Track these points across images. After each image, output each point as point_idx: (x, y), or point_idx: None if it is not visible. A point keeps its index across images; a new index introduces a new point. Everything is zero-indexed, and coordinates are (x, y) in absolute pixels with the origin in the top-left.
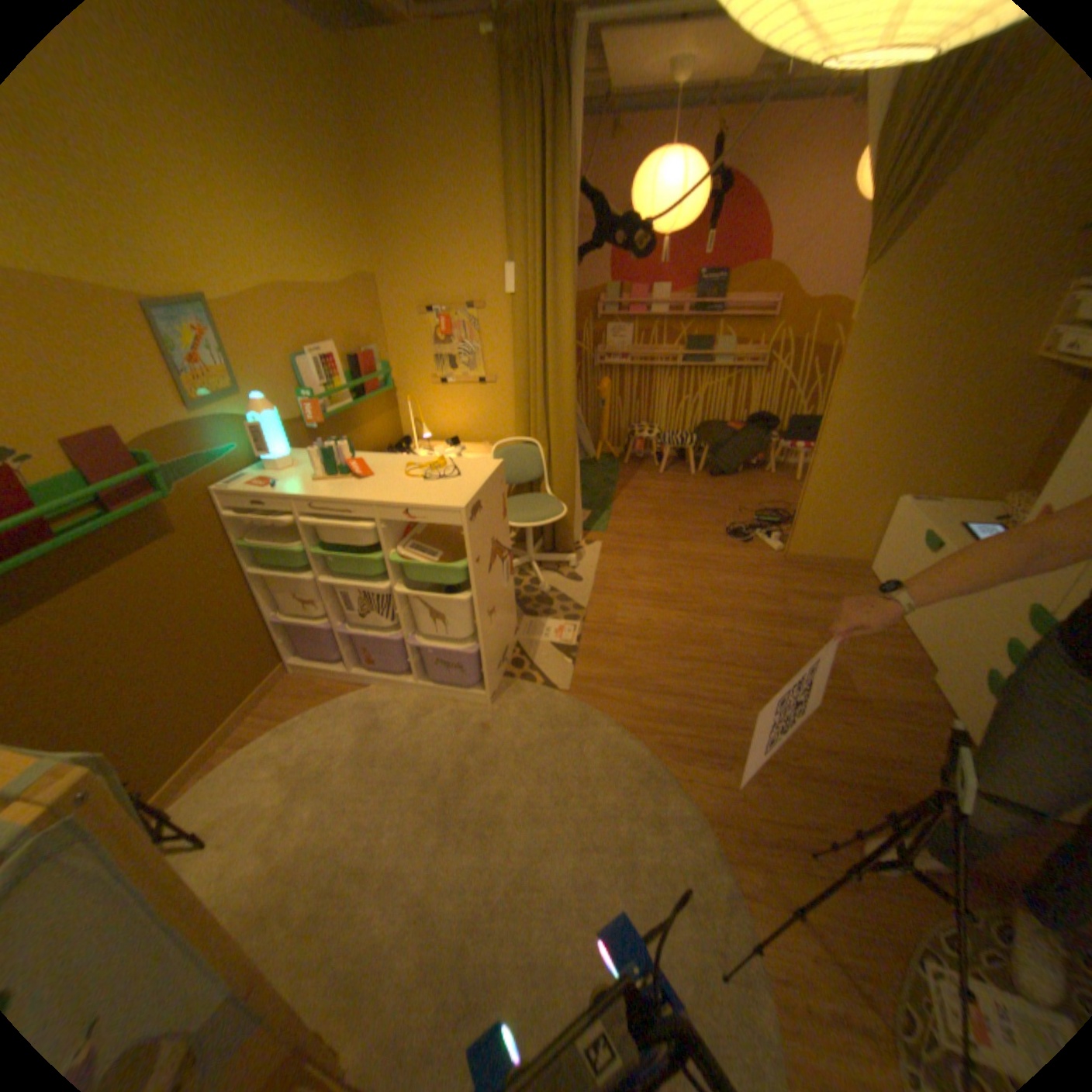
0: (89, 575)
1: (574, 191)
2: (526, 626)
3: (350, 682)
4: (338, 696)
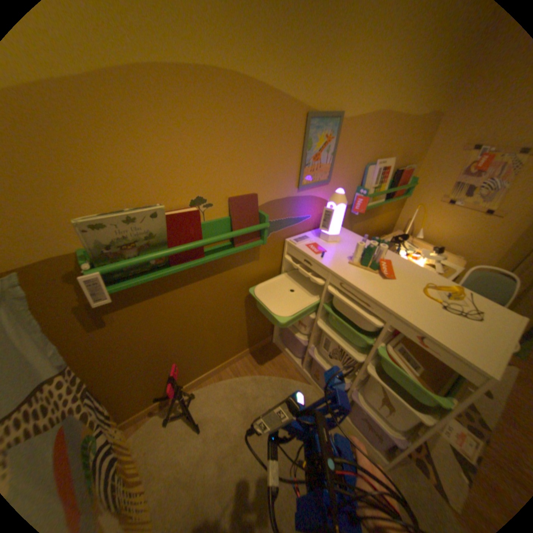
0: (212, 275)
1: None
2: None
3: (301, 372)
4: (291, 377)
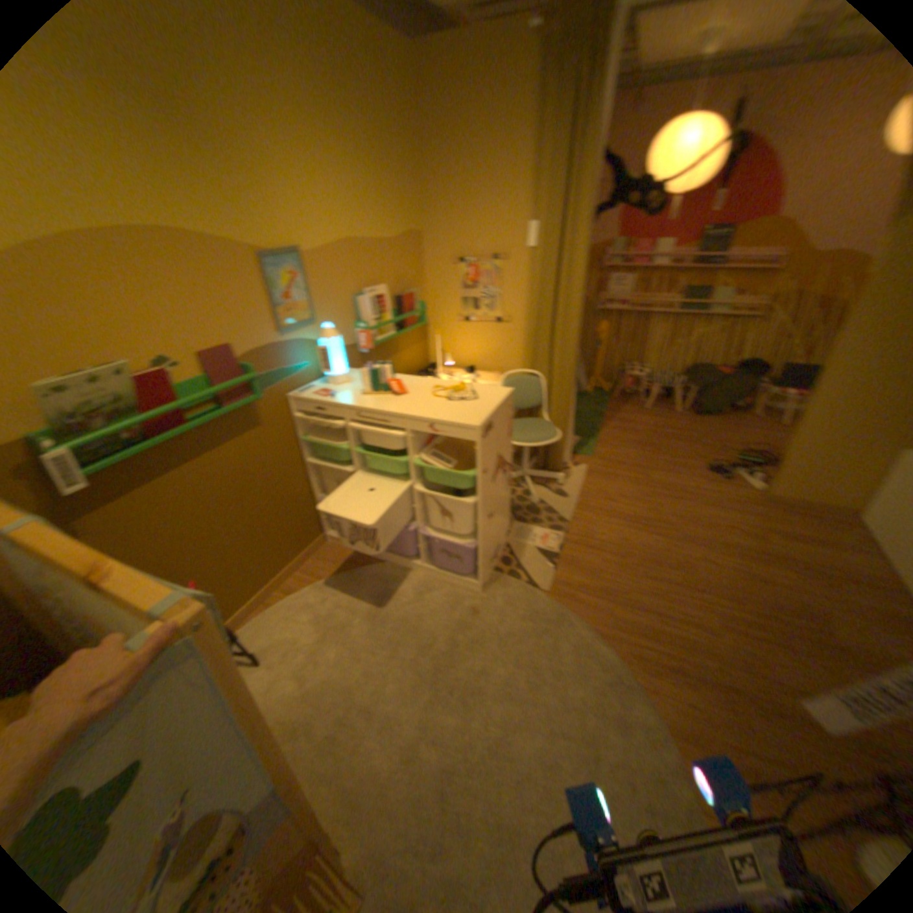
0: (202, 453)
1: (596, 157)
2: (515, 530)
3: (371, 556)
4: (360, 566)
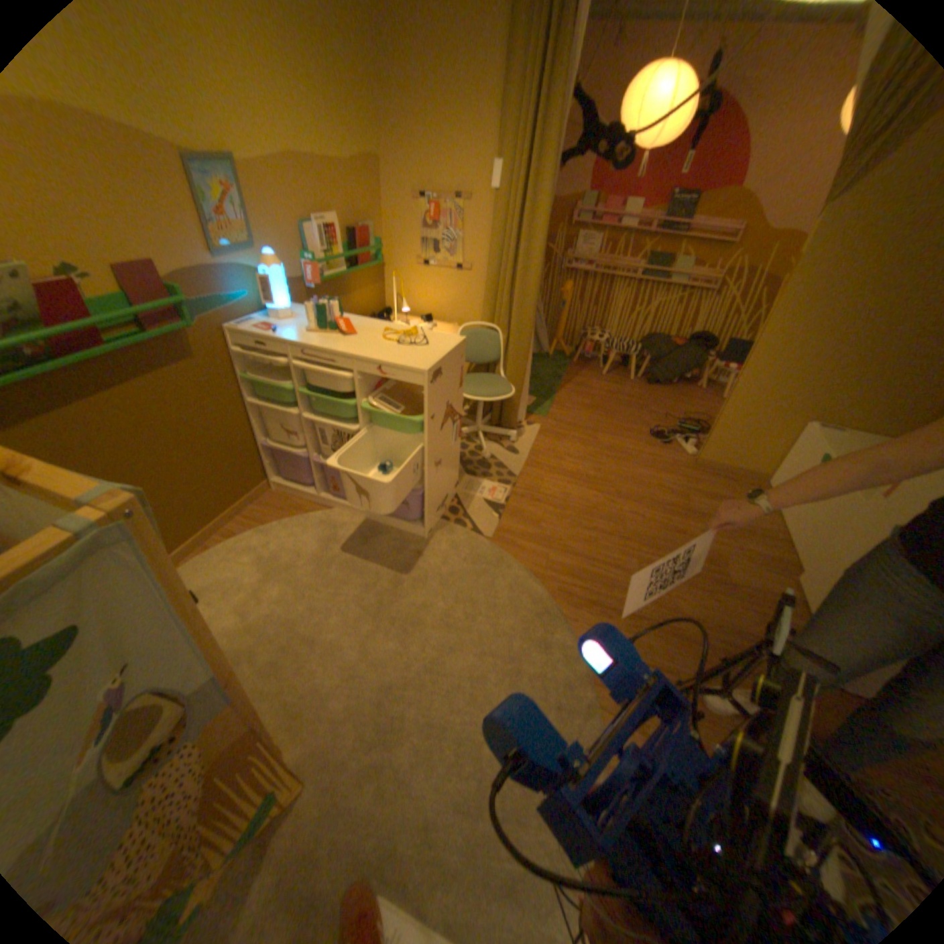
0: (127, 381)
1: (566, 95)
2: (465, 483)
3: (319, 504)
4: (308, 513)
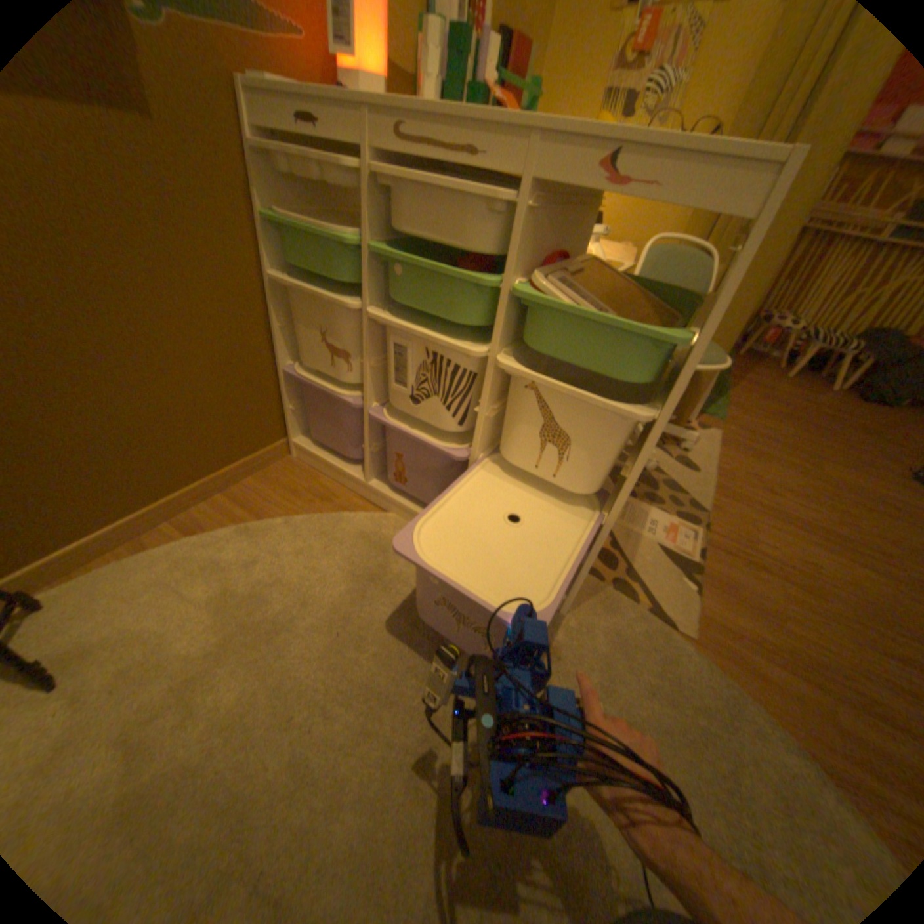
0: None
1: None
2: None
3: (365, 496)
4: (343, 509)
